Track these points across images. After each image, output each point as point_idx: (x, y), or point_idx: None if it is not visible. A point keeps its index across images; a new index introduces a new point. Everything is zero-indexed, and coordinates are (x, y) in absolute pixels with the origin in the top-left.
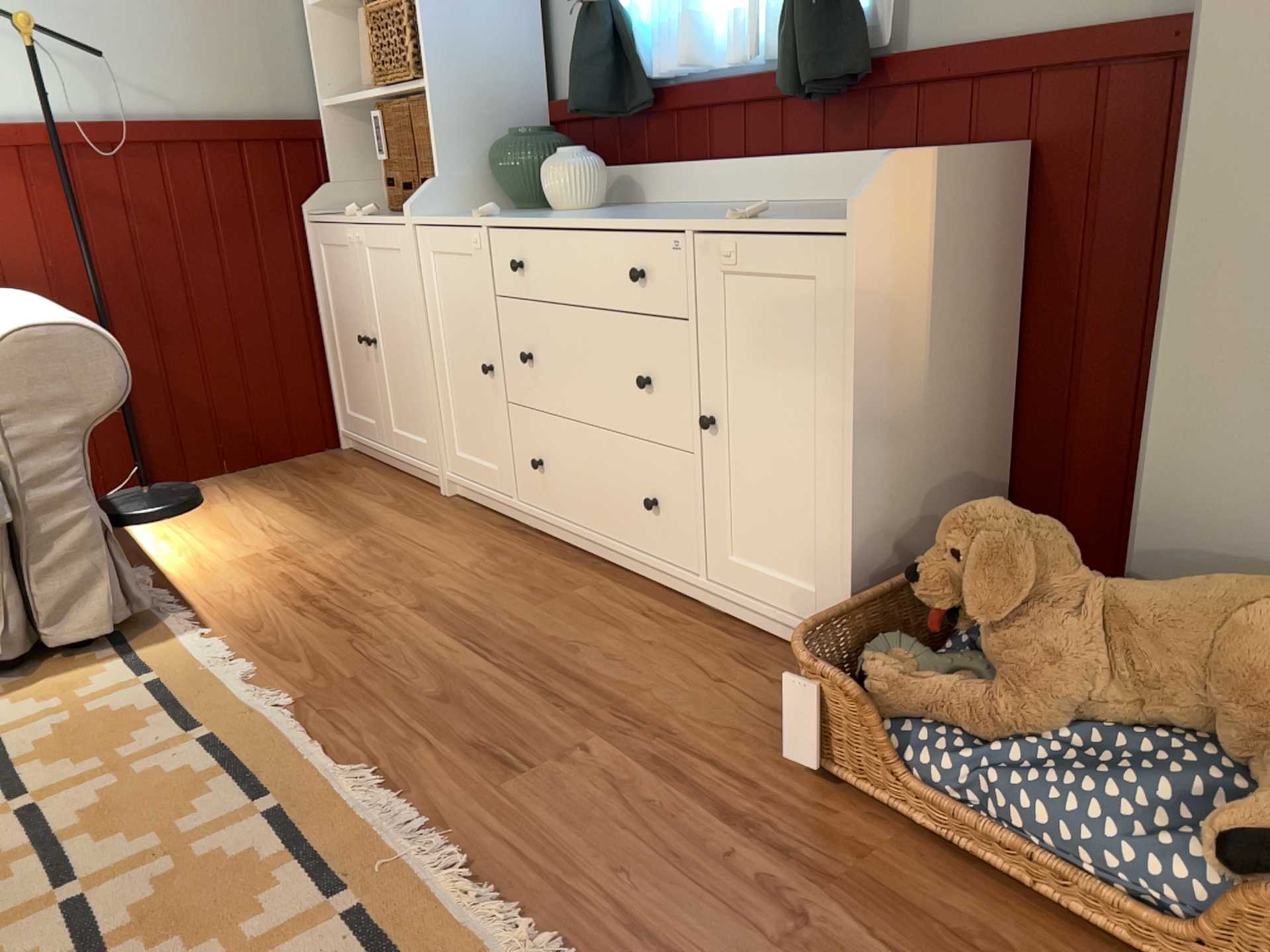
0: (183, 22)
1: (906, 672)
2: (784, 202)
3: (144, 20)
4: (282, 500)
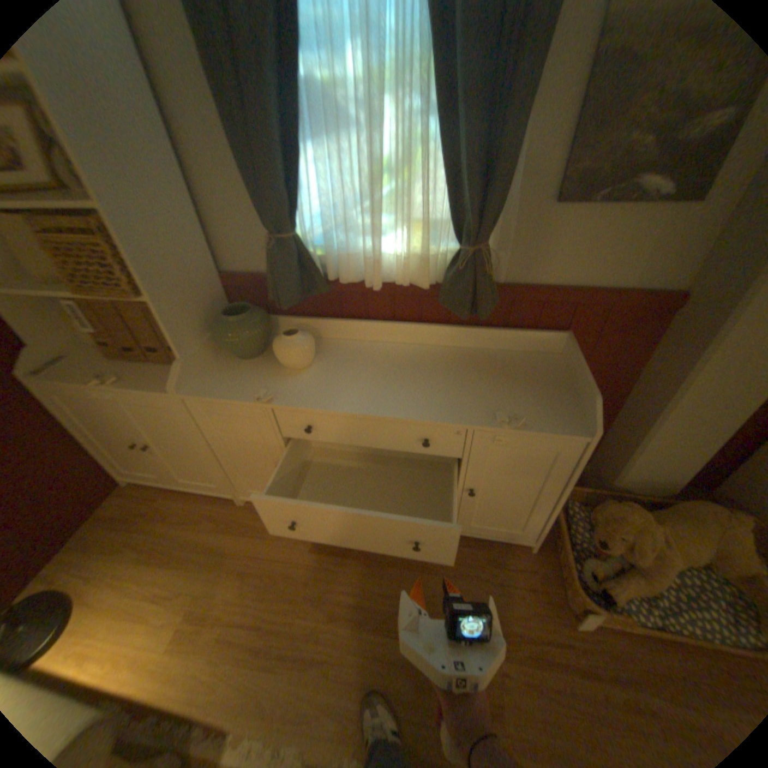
0: None
1: (621, 587)
2: (431, 345)
3: None
4: (133, 561)
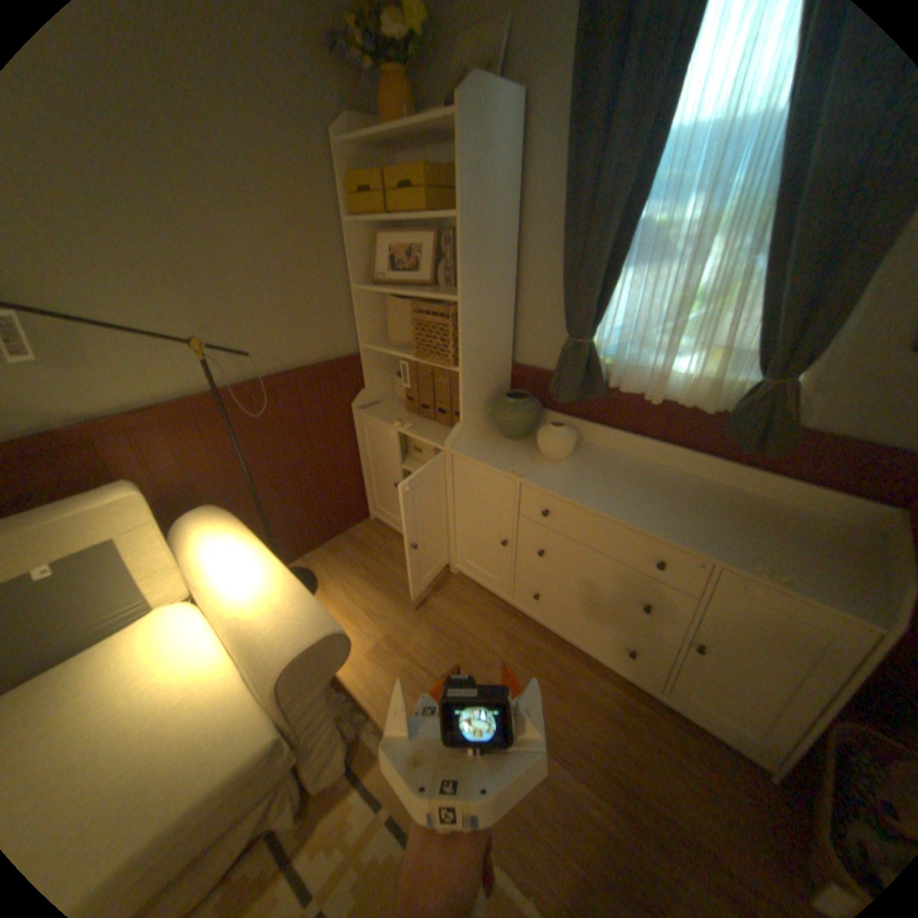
0: (282, 304)
1: None
2: (701, 477)
3: (259, 308)
4: (362, 578)
